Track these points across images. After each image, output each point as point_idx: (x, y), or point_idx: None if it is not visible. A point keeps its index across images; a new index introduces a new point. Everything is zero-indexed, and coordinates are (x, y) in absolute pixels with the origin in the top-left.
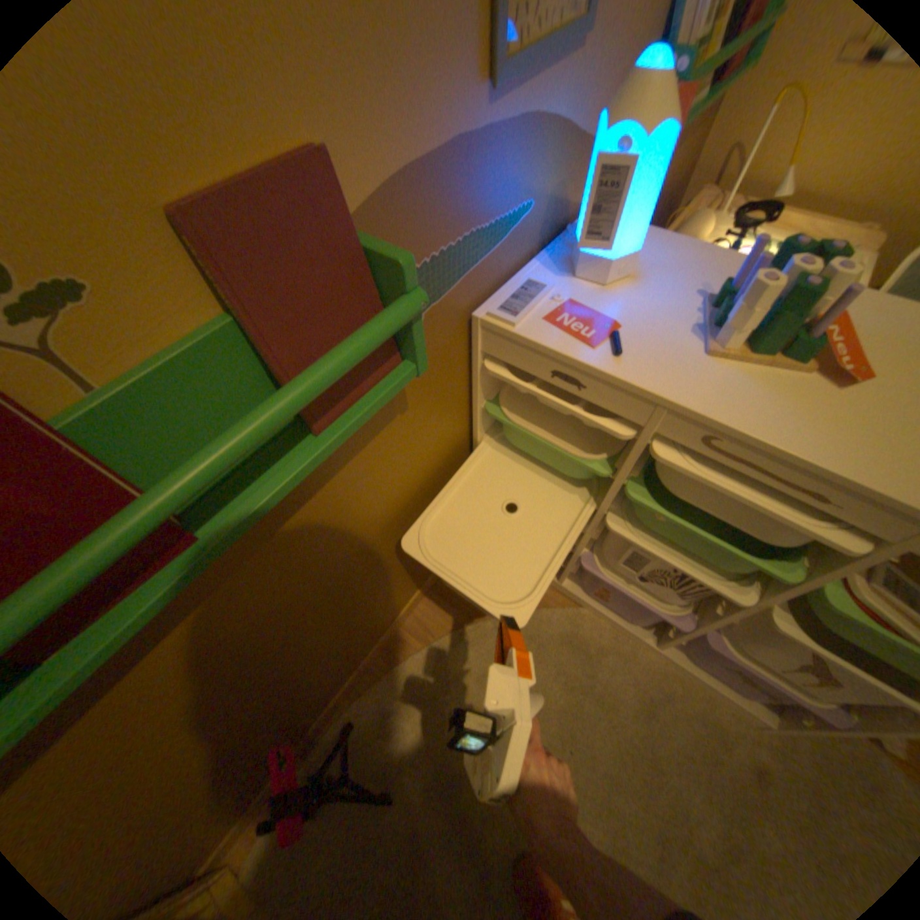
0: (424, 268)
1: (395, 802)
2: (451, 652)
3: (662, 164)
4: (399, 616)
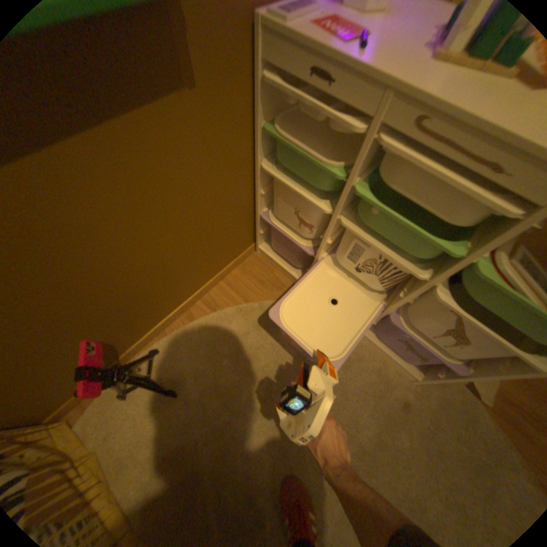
0: None
1: (179, 397)
2: (229, 317)
3: None
4: (198, 291)
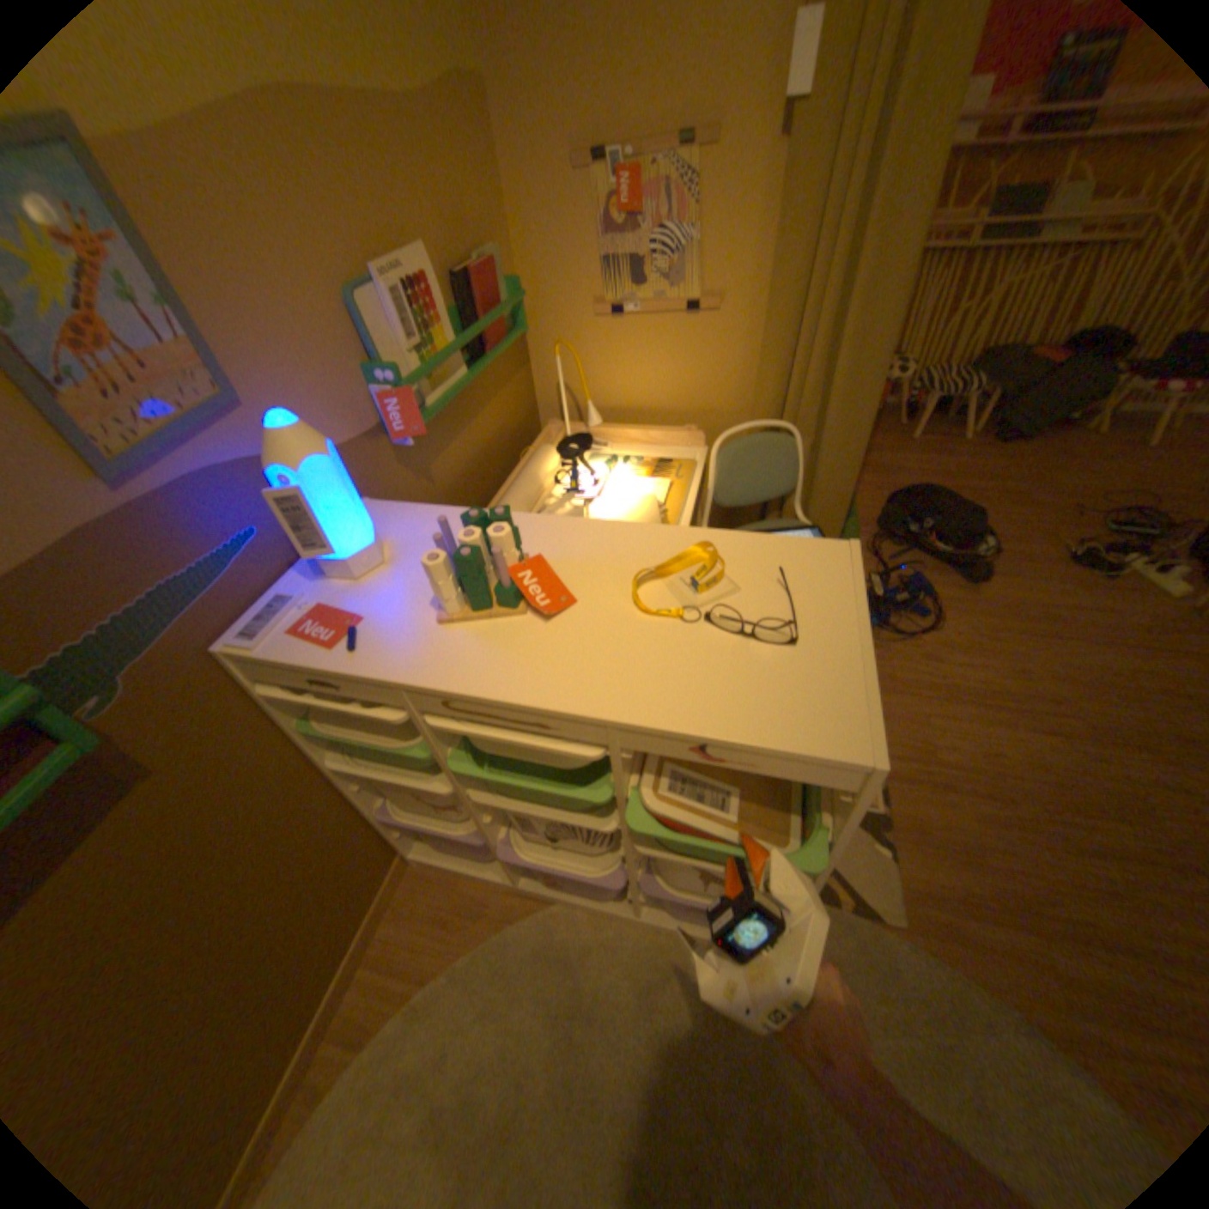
0: (89, 643)
1: None
2: (395, 1044)
3: (340, 483)
4: (311, 1026)
